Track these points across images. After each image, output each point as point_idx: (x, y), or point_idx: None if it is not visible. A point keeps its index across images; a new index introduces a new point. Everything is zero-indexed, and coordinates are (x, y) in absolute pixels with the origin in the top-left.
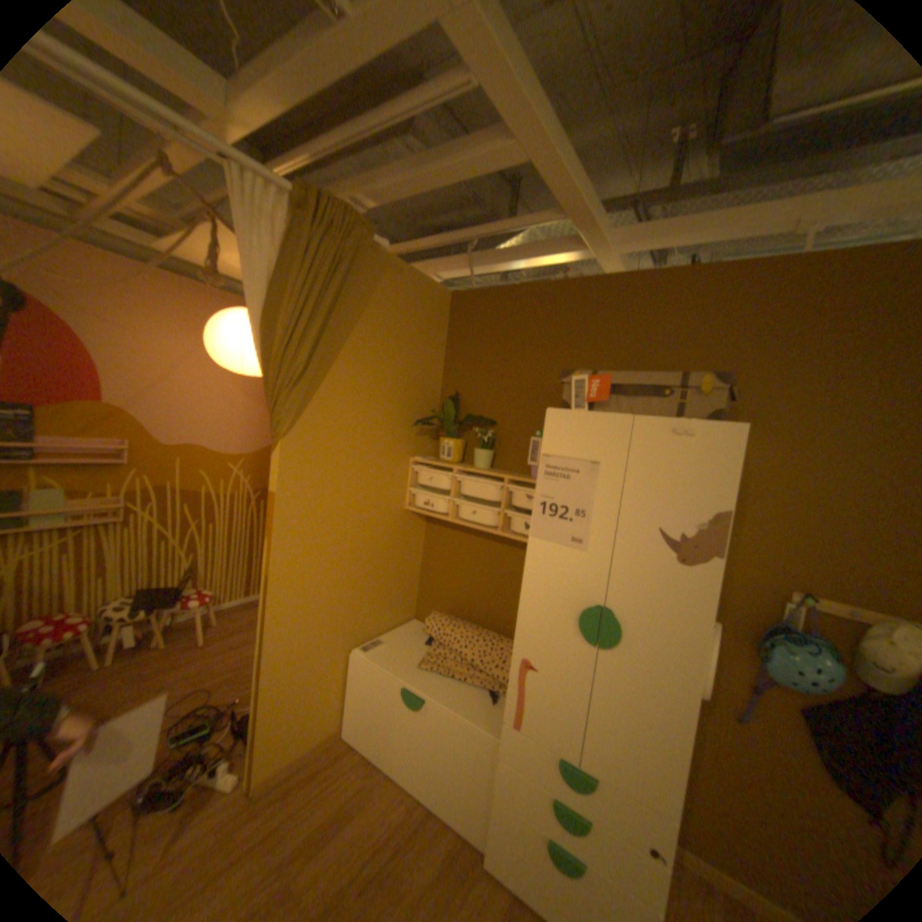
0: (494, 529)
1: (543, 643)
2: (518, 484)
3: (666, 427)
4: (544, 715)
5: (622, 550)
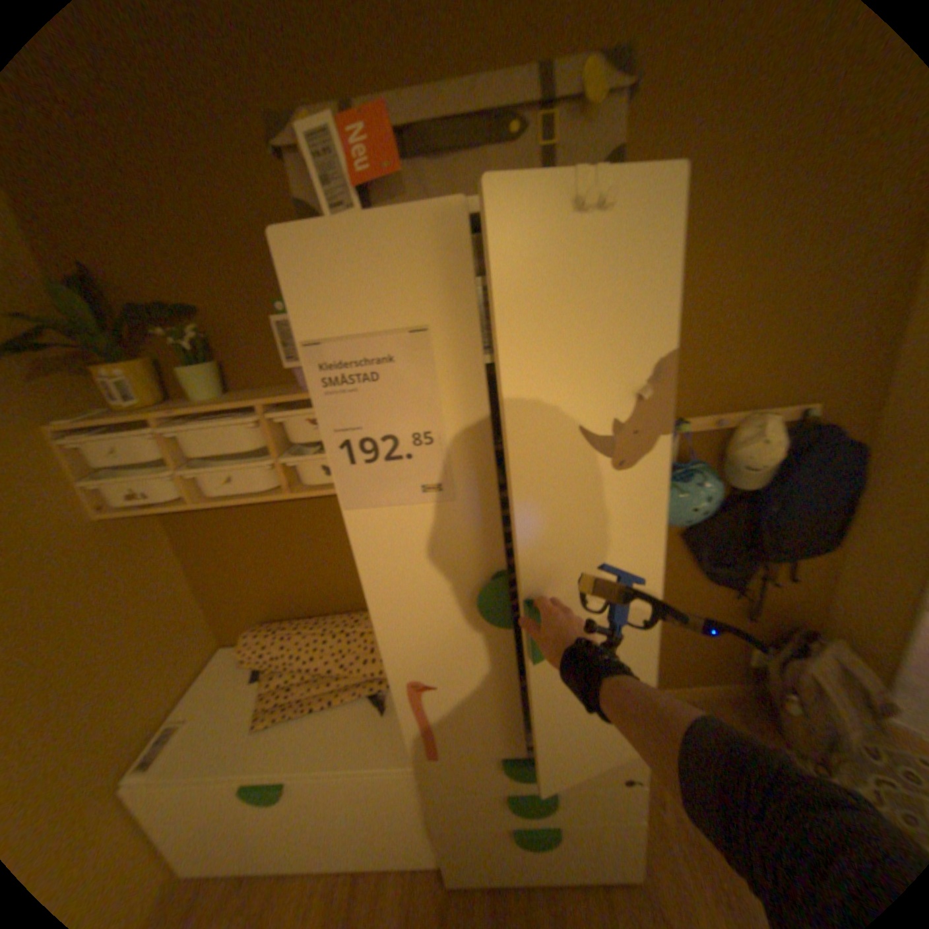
0: (277, 492)
1: (431, 651)
2: (286, 407)
3: (541, 207)
4: (464, 728)
5: (514, 473)
